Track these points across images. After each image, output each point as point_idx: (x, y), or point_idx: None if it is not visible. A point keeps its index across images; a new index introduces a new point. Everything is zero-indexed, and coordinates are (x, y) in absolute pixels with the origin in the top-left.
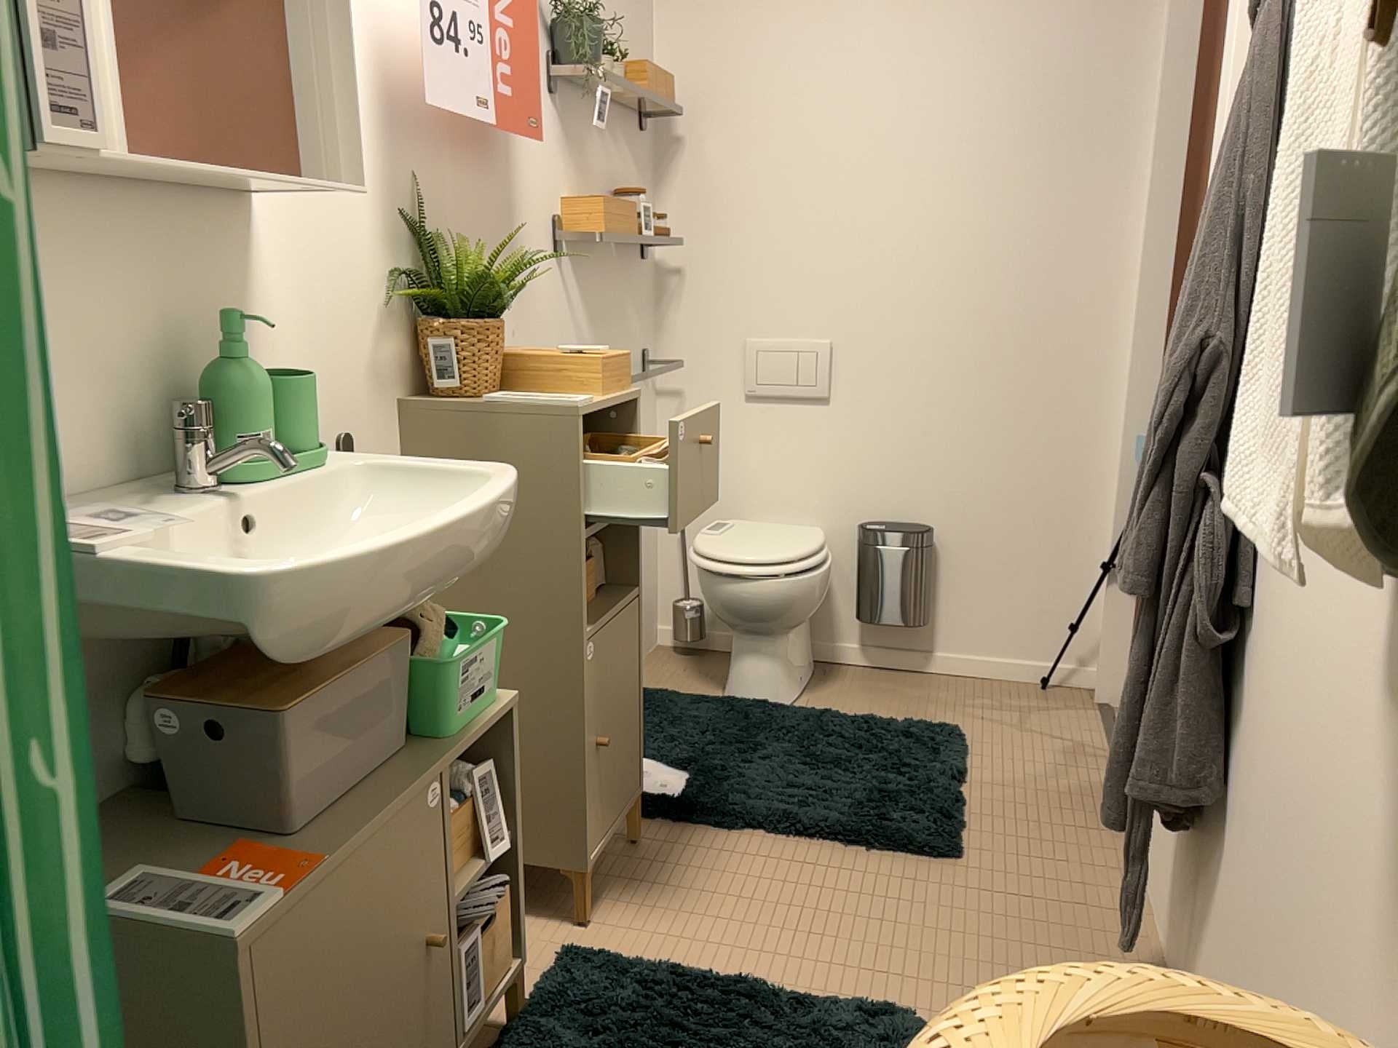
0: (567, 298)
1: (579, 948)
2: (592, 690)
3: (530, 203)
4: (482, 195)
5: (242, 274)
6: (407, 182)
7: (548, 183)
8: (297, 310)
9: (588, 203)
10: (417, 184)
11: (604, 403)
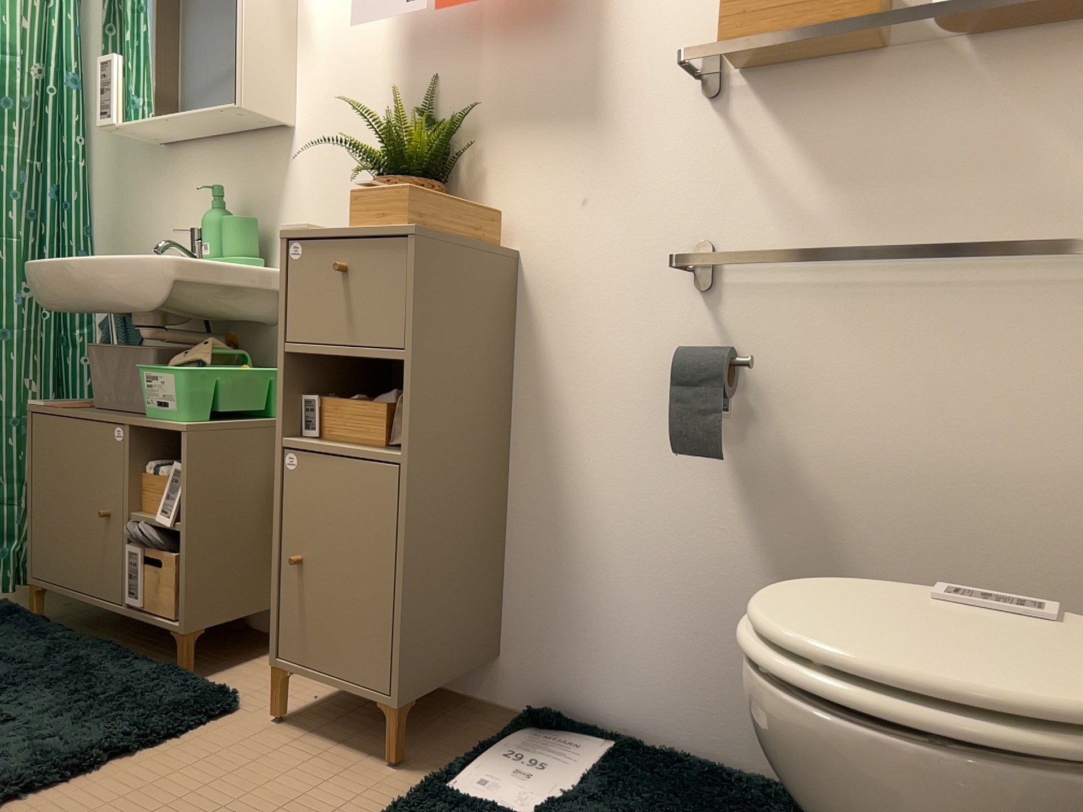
0: (730, 153)
1: (242, 695)
2: (295, 495)
3: (633, 53)
4: (533, 70)
5: (286, 174)
6: (427, 88)
7: (690, 15)
8: (317, 191)
9: (823, 5)
10: (438, 86)
11: (329, 236)
